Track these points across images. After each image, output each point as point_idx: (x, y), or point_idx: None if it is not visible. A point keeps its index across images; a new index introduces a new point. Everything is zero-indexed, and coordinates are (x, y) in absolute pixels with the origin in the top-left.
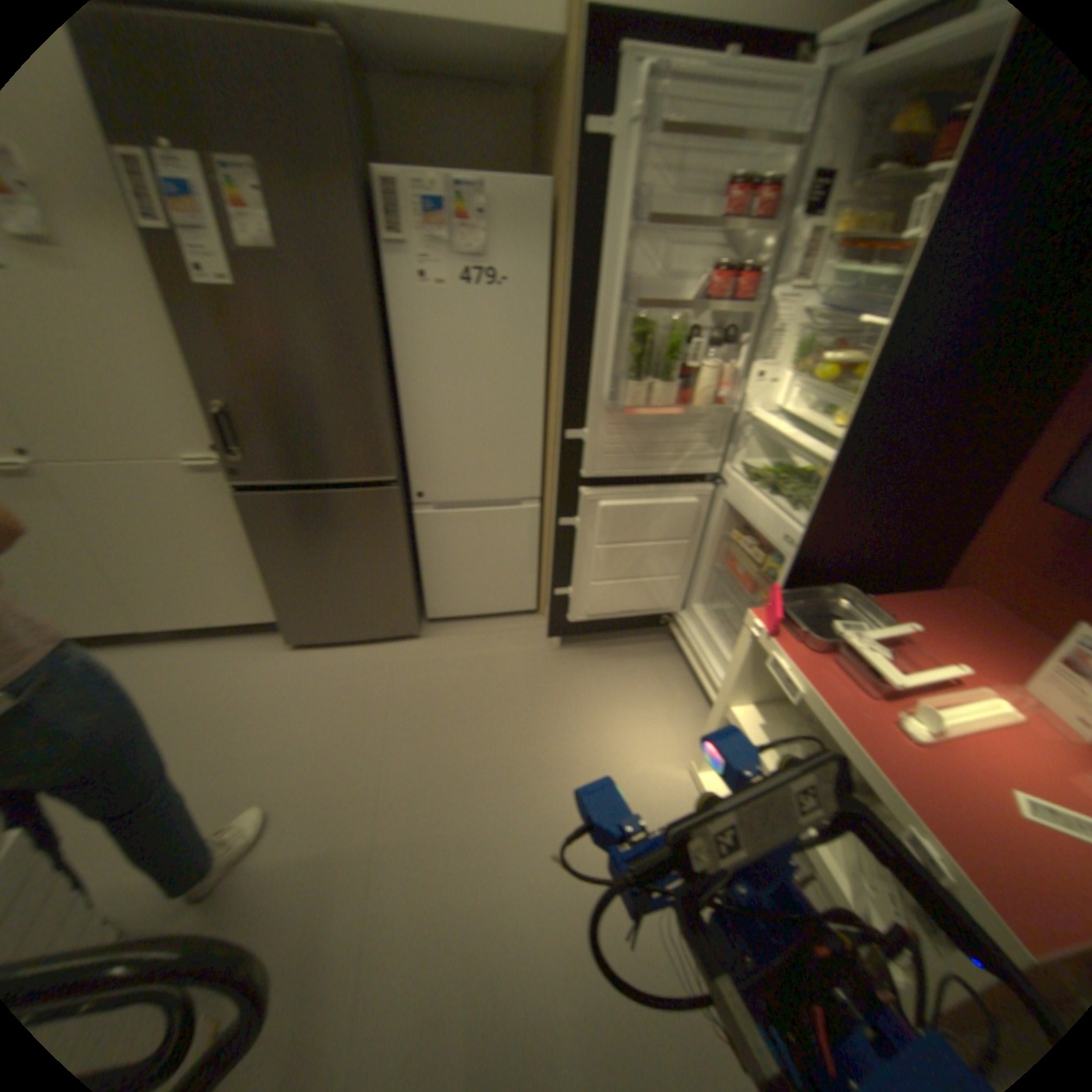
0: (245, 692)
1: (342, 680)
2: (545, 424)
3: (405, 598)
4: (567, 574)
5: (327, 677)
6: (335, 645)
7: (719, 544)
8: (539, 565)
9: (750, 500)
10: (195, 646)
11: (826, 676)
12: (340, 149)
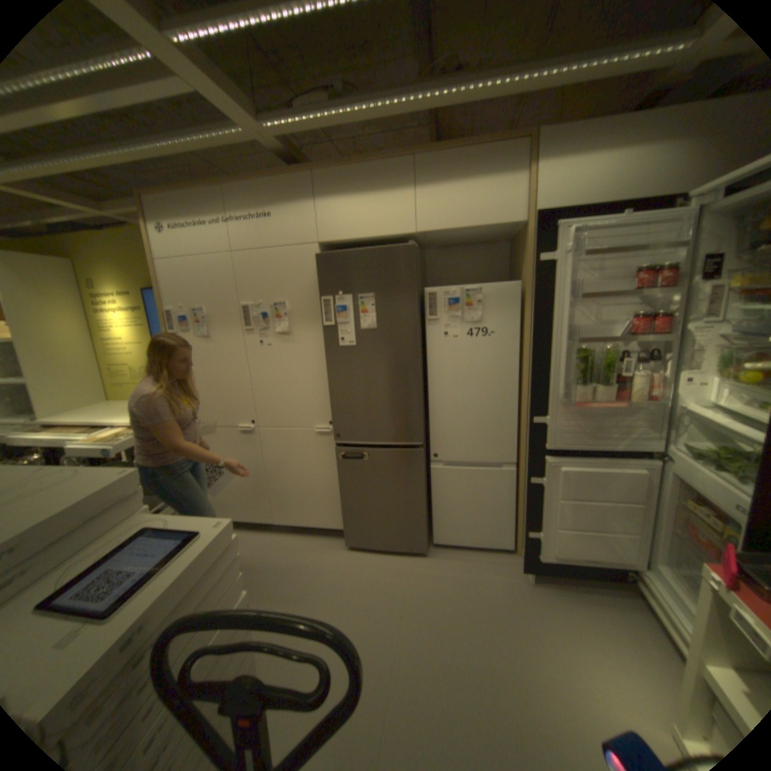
0: (321, 572)
1: (377, 577)
2: (520, 413)
3: (422, 525)
4: (539, 522)
5: (368, 573)
6: (375, 552)
7: (677, 513)
8: (517, 514)
9: (698, 475)
10: (299, 538)
11: None
12: (413, 285)
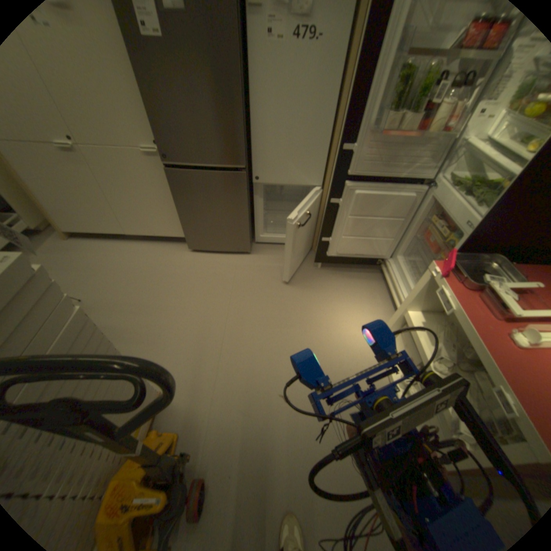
0: (172, 267)
1: (215, 269)
2: (333, 140)
3: (246, 233)
4: (331, 230)
5: (208, 266)
6: (212, 252)
7: (423, 223)
8: (316, 224)
9: (451, 197)
10: (151, 244)
11: (473, 302)
12: None
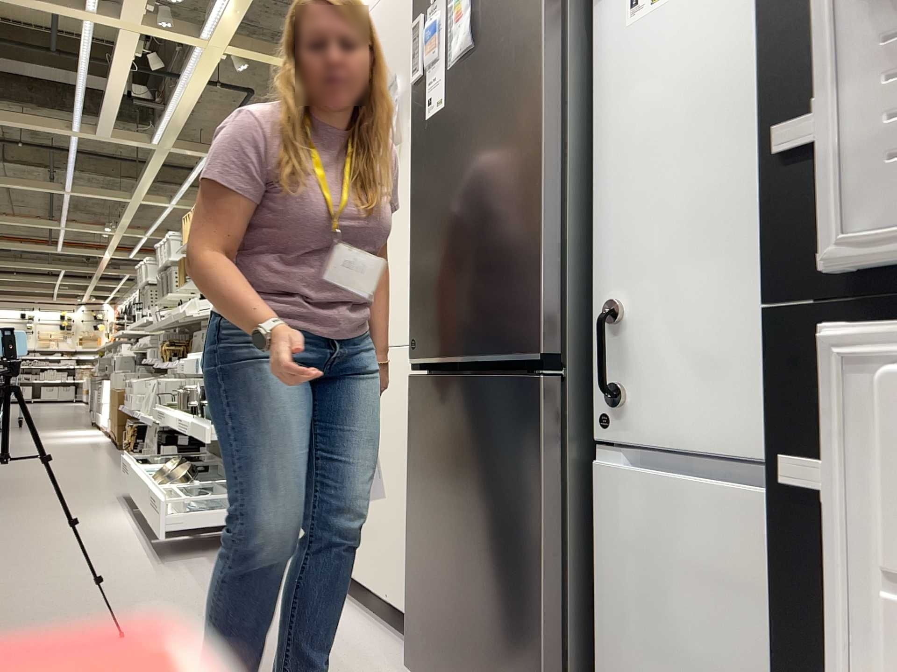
0: None
1: None
2: None
3: (544, 668)
4: None
5: None
6: None
7: None
8: None
9: None
10: (376, 627)
11: None
12: None
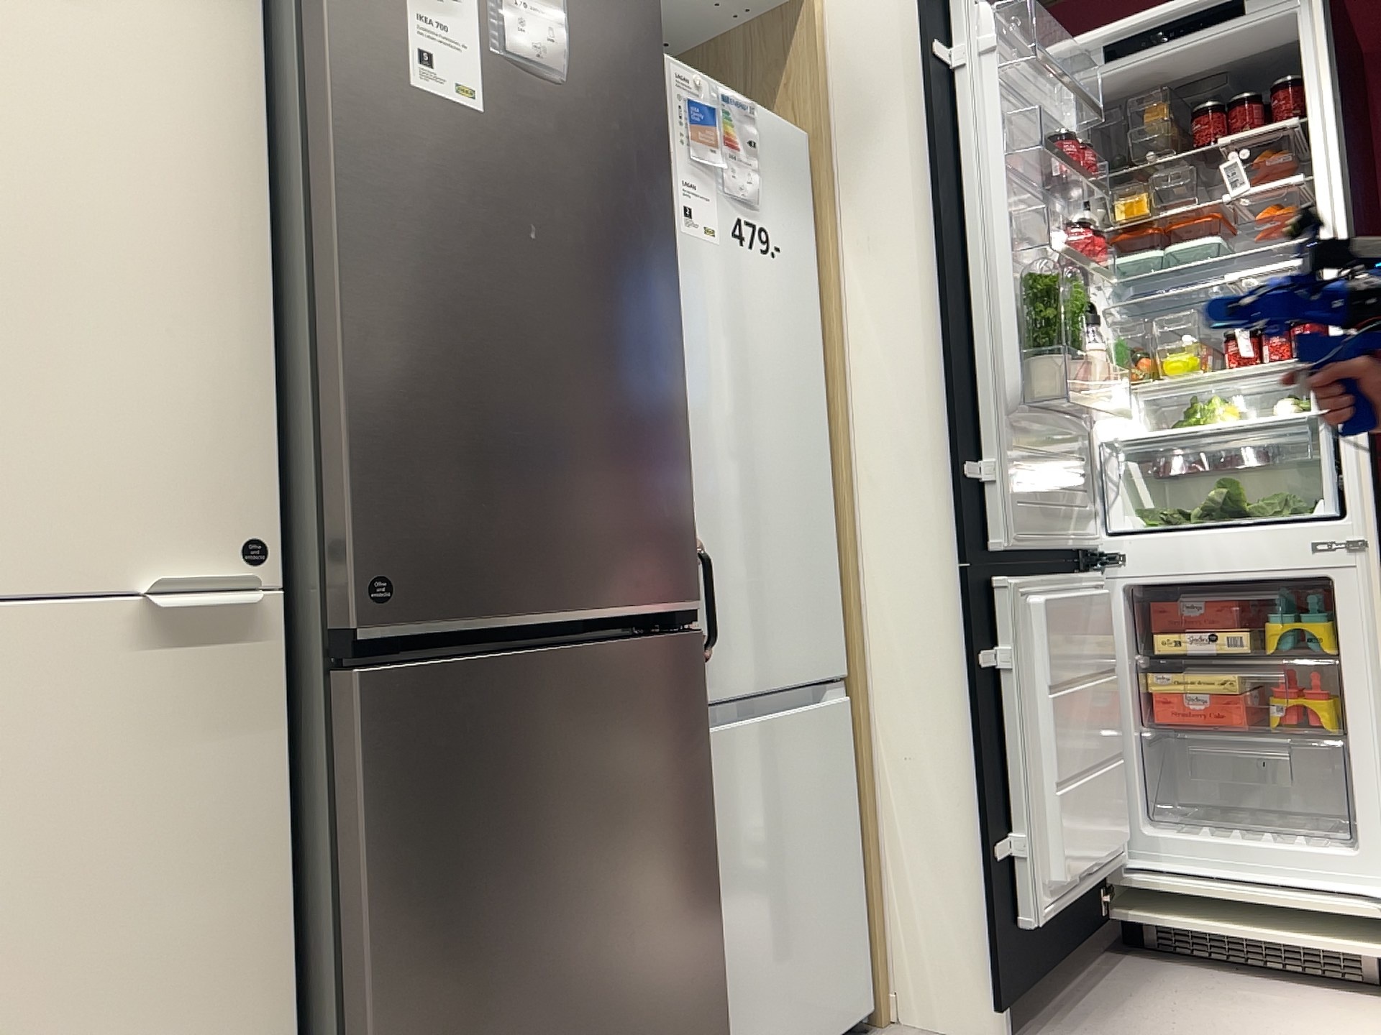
0: None
1: None
2: (835, 513)
3: (709, 1019)
4: (1005, 794)
5: None
6: None
7: (1137, 678)
8: (861, 865)
9: (1200, 543)
10: None
11: None
12: None
